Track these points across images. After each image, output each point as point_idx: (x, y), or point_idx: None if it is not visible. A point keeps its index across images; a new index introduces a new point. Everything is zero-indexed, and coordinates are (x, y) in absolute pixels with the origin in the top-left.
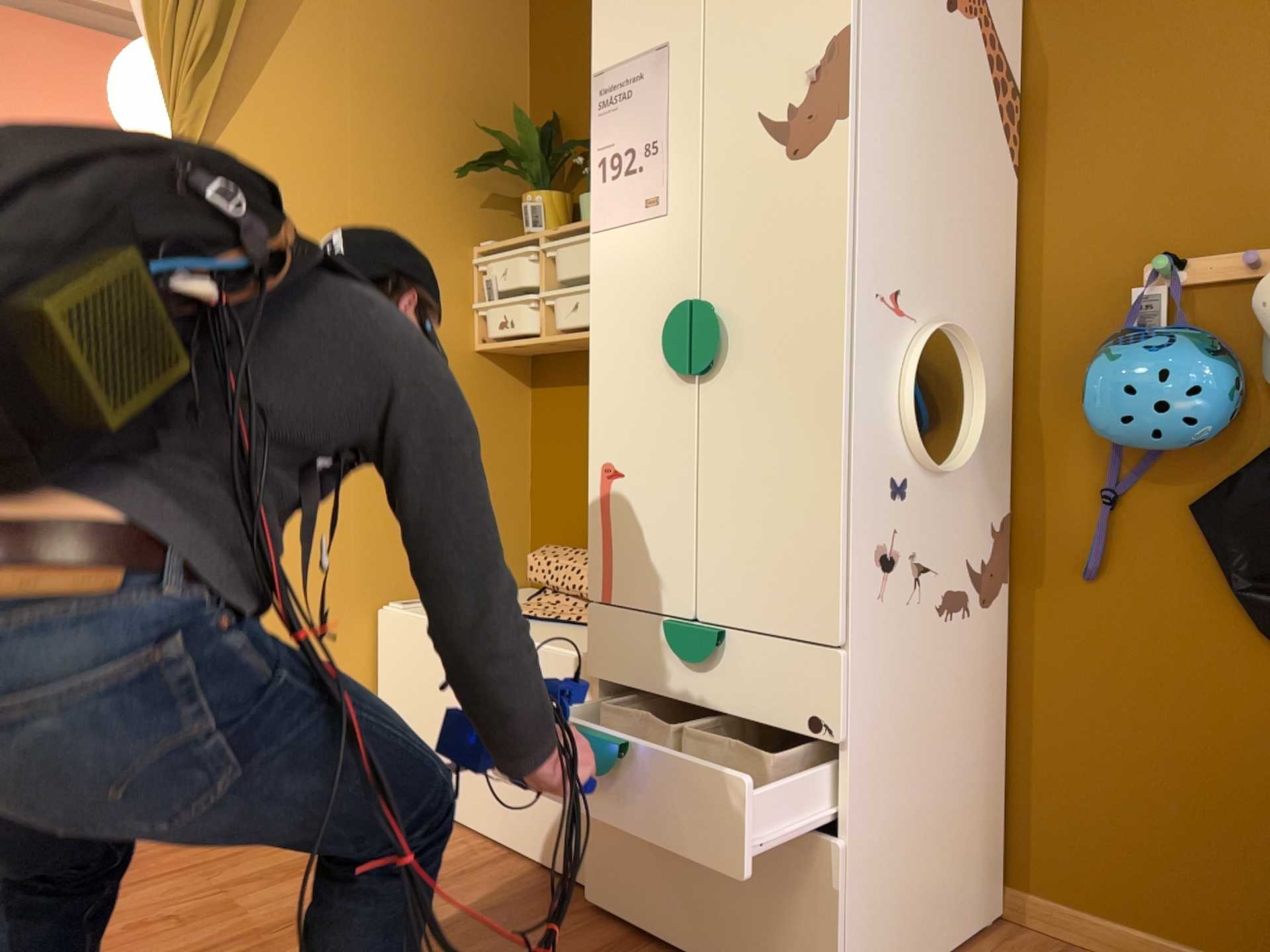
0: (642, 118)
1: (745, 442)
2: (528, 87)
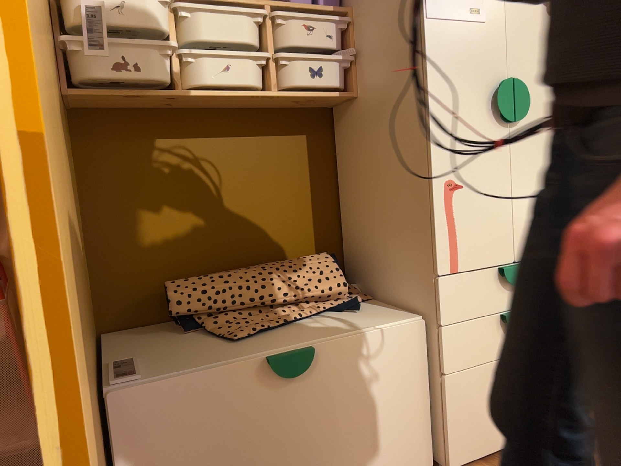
0: None
1: (535, 160)
2: None
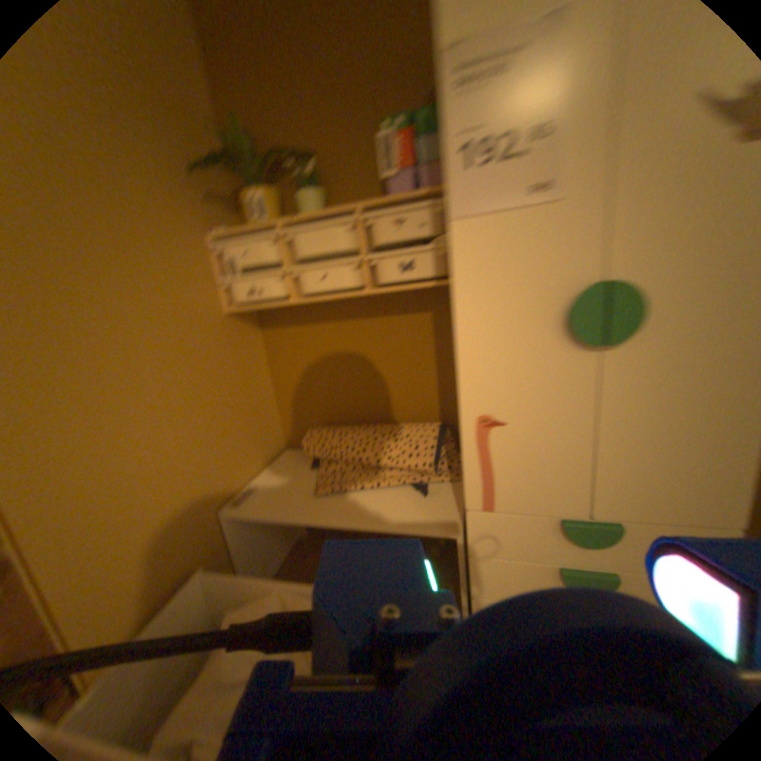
0: (528, 94)
1: (653, 396)
2: (212, 98)
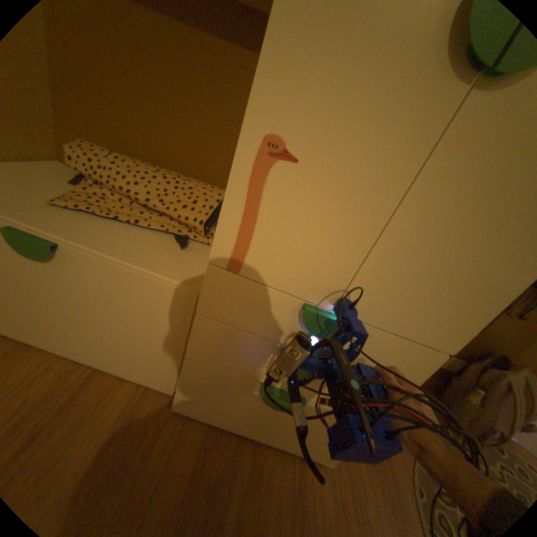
0: None
1: (481, 187)
2: None
